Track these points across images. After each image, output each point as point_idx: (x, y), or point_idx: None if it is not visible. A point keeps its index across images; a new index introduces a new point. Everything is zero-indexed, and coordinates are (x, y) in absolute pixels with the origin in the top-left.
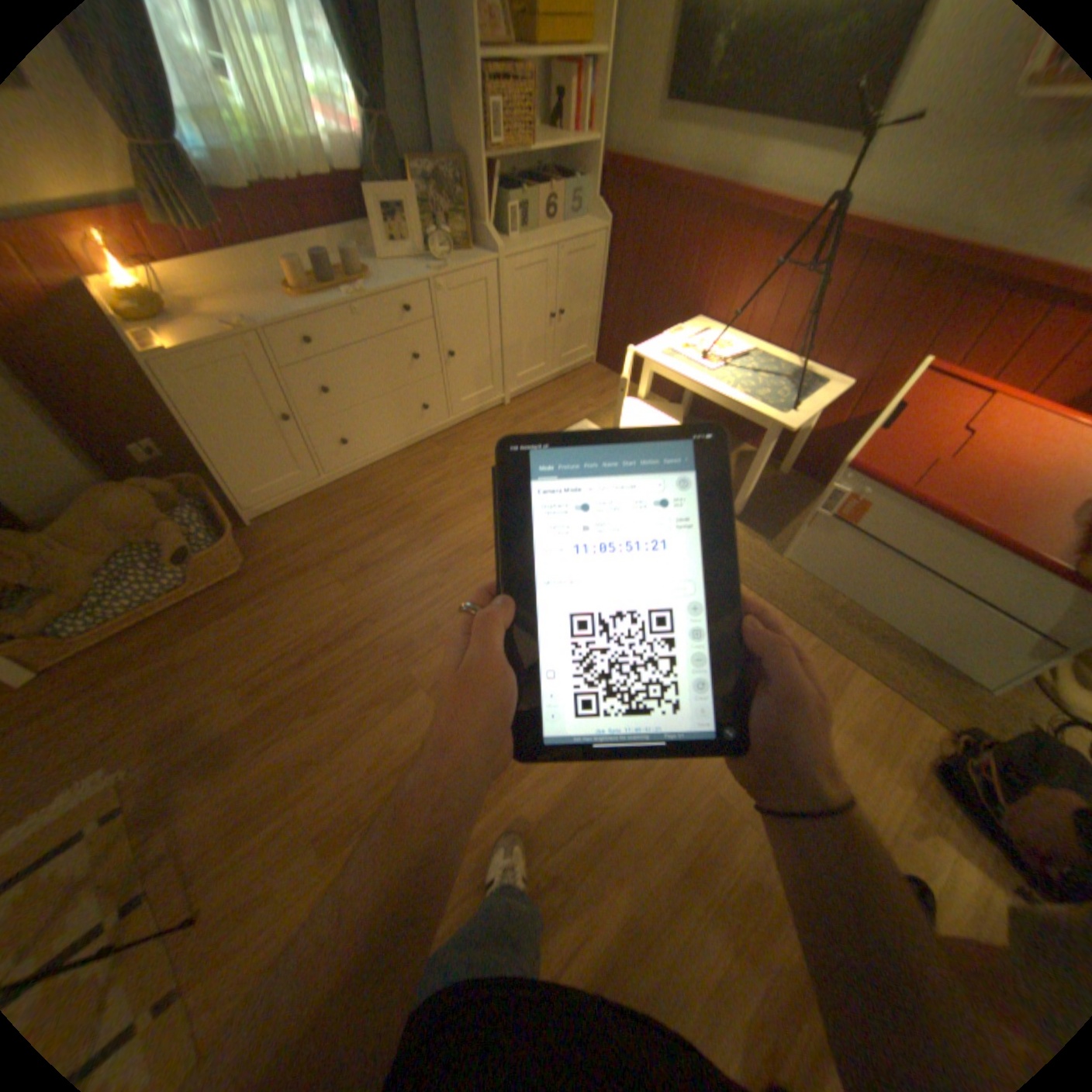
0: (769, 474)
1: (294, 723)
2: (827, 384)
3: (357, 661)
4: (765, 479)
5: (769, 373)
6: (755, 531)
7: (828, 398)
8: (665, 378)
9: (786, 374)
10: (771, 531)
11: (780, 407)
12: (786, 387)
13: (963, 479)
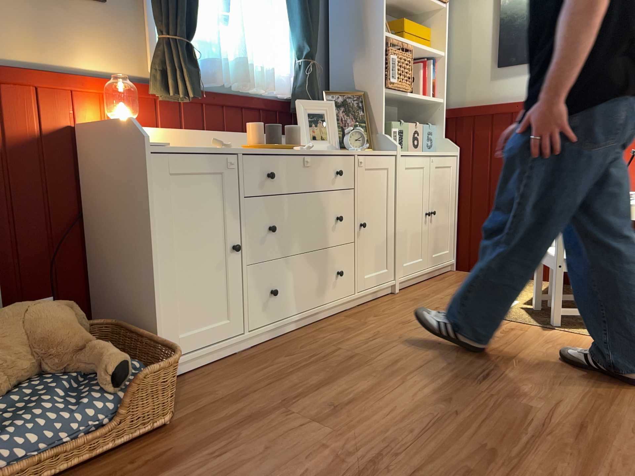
0: None
1: None
2: None
3: None
4: None
5: None
6: None
7: None
8: None
9: None
10: None
11: None
12: None
13: None
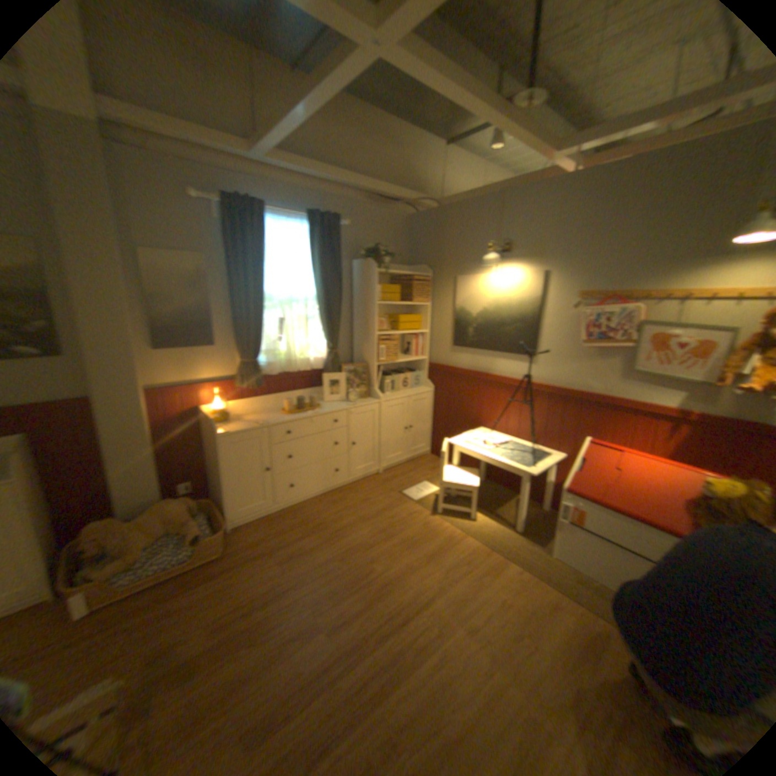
0: (538, 511)
1: (240, 652)
2: (552, 456)
3: (284, 613)
4: (536, 514)
5: (521, 451)
6: (534, 542)
7: (553, 462)
8: (470, 459)
9: (530, 451)
10: (544, 543)
11: (528, 465)
12: (530, 457)
13: (625, 494)
